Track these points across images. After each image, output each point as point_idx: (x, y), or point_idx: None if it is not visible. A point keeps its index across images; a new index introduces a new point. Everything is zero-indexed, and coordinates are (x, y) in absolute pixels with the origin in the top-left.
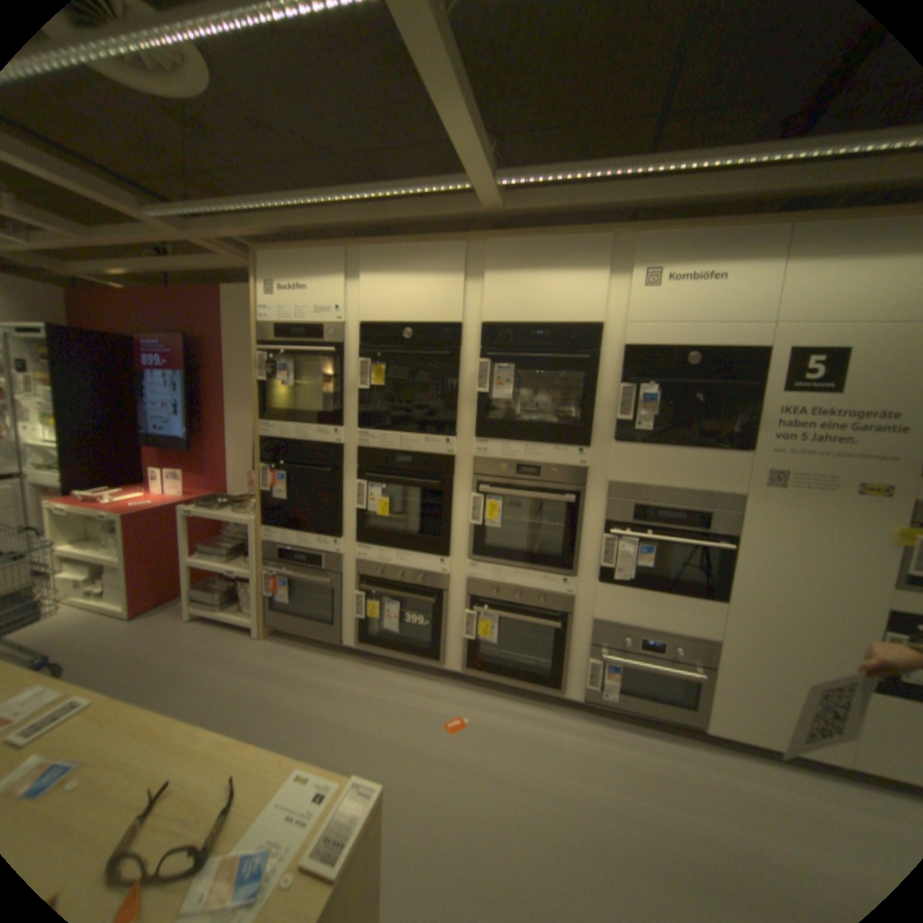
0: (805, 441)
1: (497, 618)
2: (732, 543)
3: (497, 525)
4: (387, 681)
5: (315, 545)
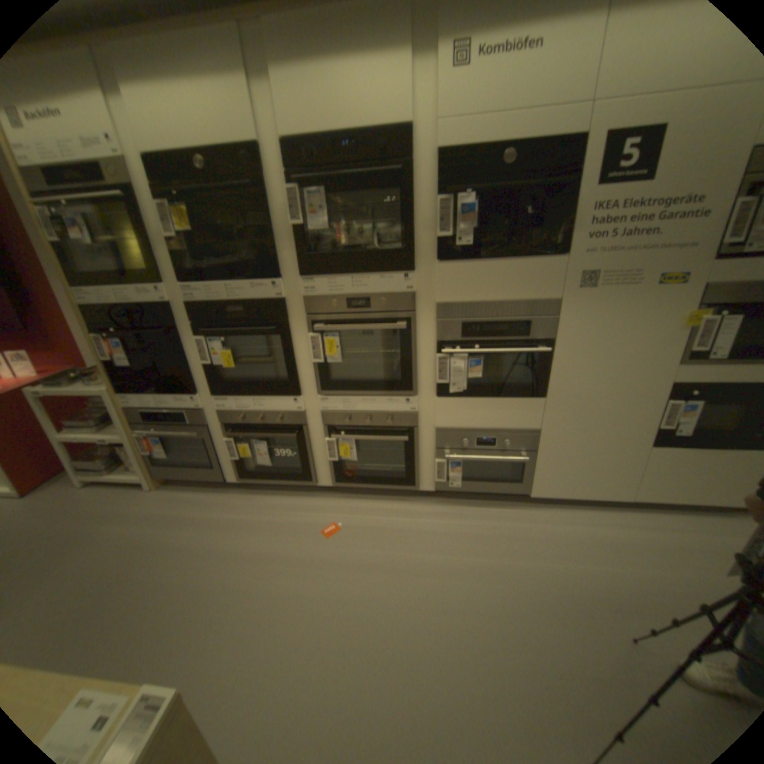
0: (614, 236)
1: (352, 440)
2: (548, 344)
3: (337, 359)
4: (270, 503)
5: (172, 403)
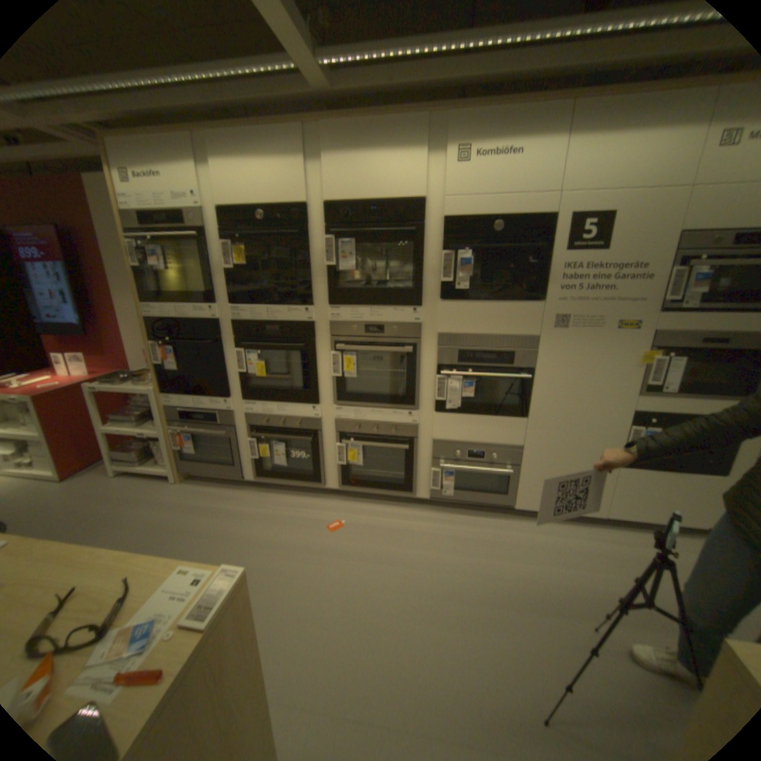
0: (581, 290)
1: (360, 447)
2: (529, 373)
3: (353, 375)
4: (282, 502)
5: (208, 405)
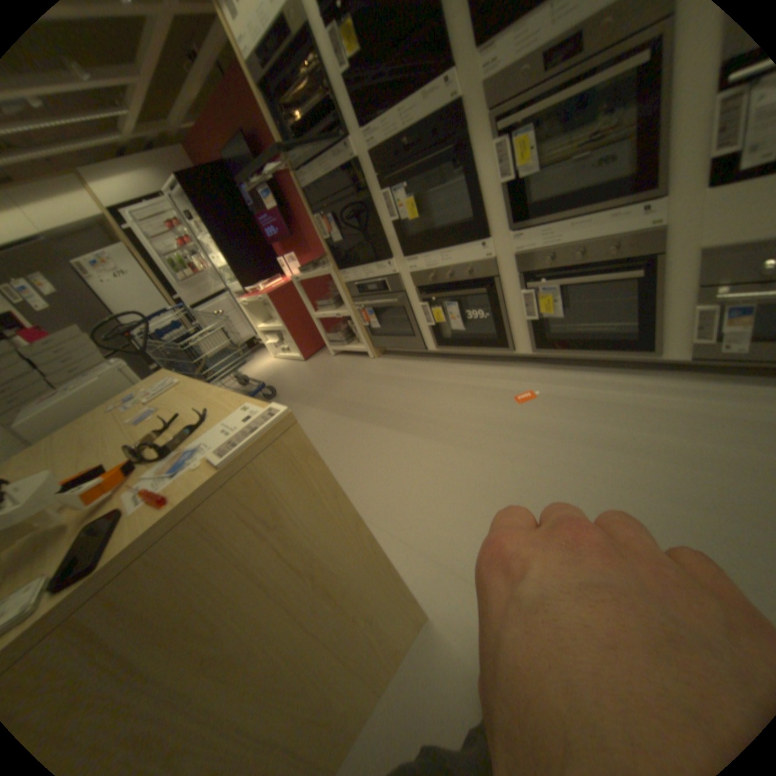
0: None
1: (556, 284)
2: None
3: (533, 163)
4: (466, 369)
5: (375, 269)
